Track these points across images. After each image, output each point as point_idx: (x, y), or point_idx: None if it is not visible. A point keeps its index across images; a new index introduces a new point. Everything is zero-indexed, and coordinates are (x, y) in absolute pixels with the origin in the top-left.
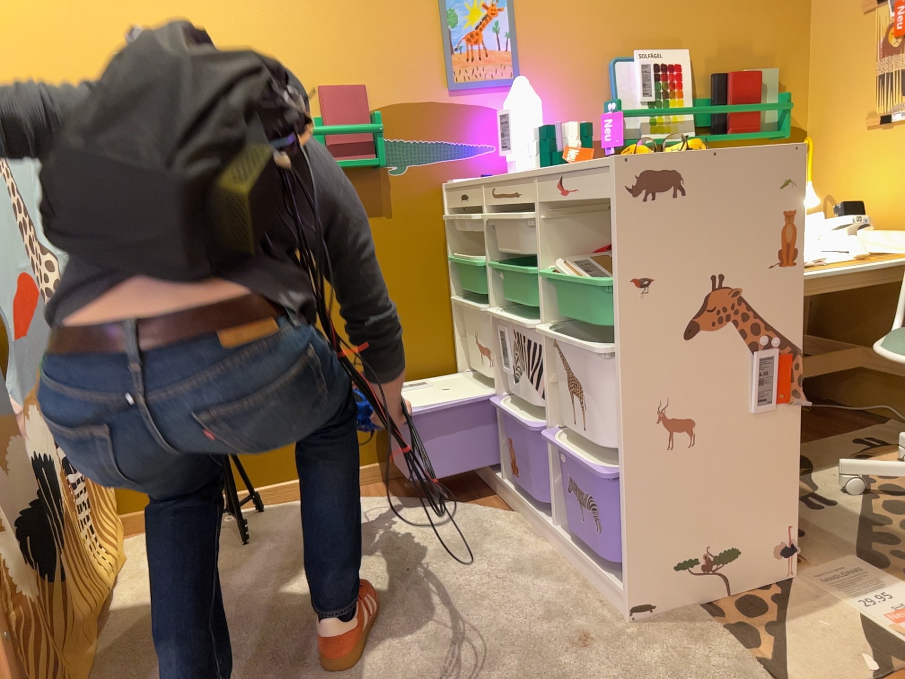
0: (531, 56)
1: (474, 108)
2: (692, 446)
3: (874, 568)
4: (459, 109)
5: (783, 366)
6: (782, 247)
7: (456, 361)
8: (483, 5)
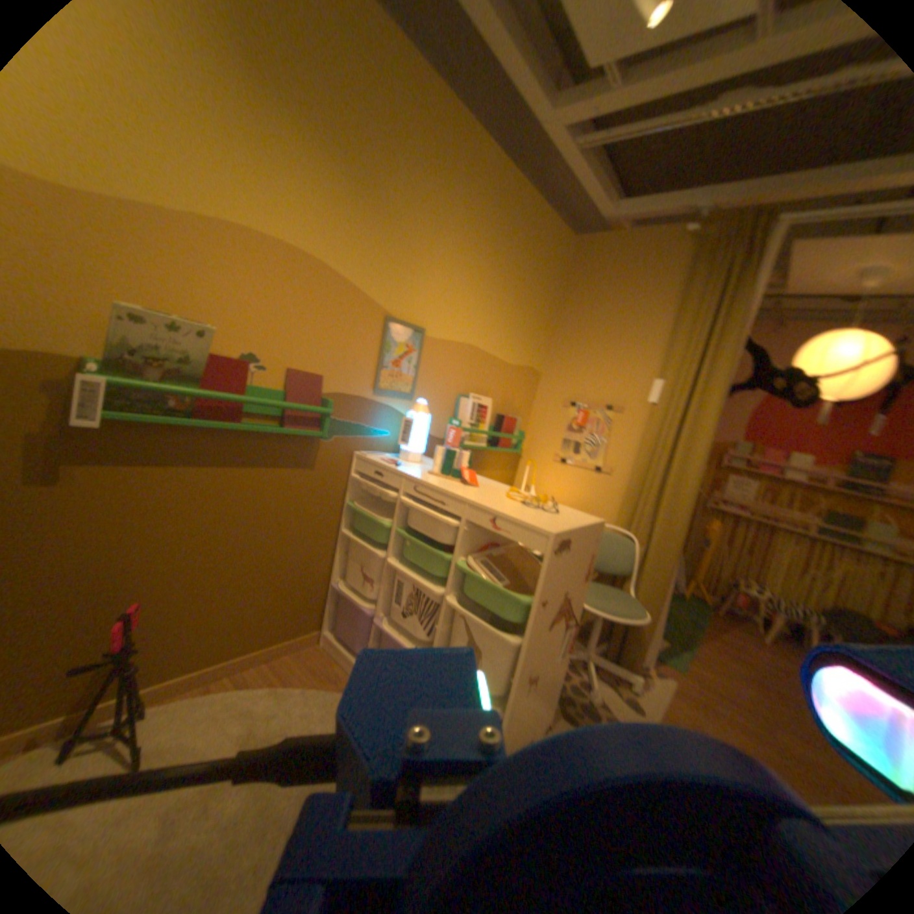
0: (422, 383)
1: (384, 407)
2: (537, 689)
3: (574, 725)
4: (376, 406)
5: (575, 634)
6: (590, 572)
7: (331, 574)
8: (407, 345)
